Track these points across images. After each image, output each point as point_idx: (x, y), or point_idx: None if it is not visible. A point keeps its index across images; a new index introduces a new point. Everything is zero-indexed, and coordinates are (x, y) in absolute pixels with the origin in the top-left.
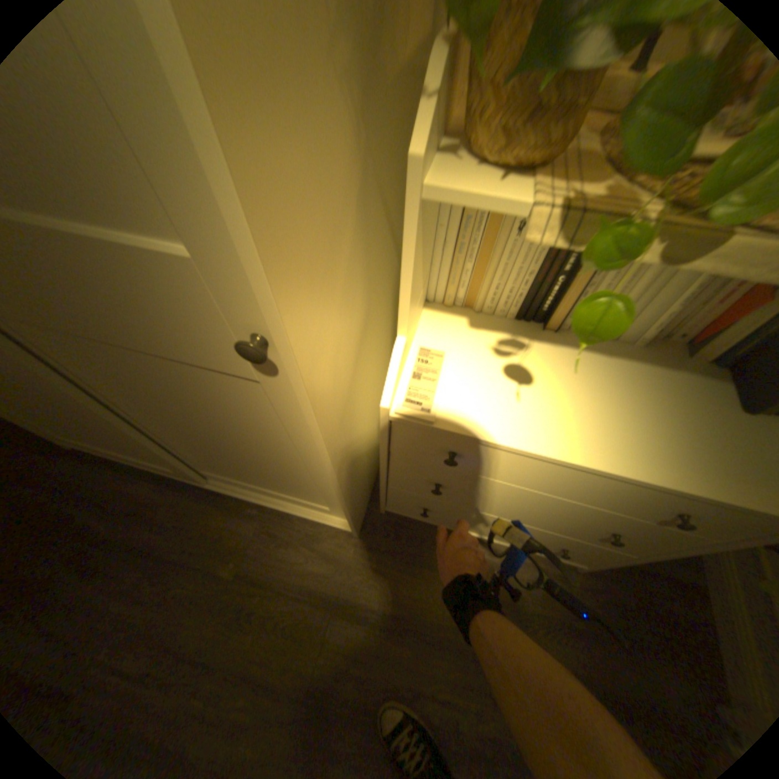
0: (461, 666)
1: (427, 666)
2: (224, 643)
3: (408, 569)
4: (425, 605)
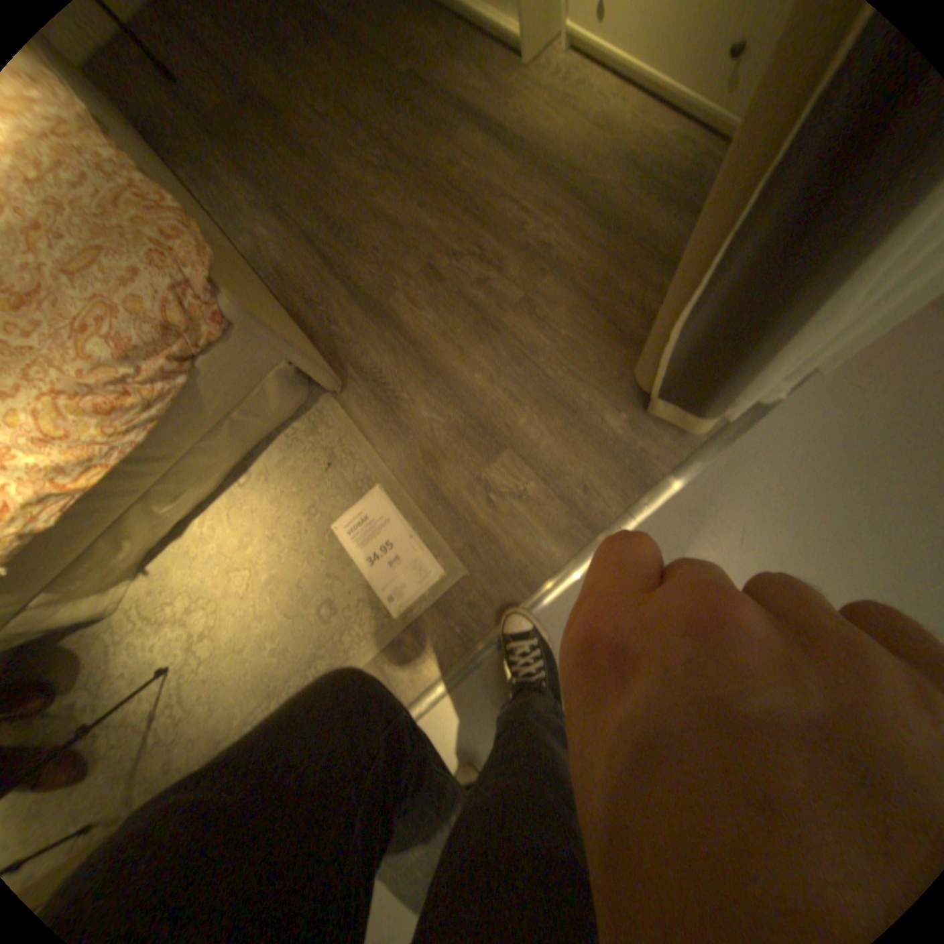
0: (559, 190)
1: (528, 180)
2: (383, 113)
3: (560, 105)
4: (557, 138)
